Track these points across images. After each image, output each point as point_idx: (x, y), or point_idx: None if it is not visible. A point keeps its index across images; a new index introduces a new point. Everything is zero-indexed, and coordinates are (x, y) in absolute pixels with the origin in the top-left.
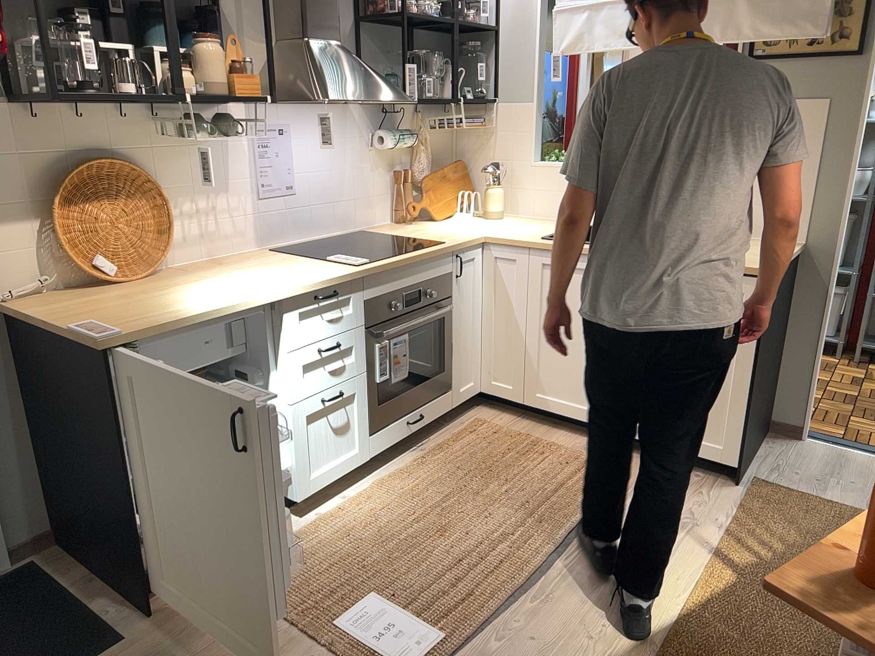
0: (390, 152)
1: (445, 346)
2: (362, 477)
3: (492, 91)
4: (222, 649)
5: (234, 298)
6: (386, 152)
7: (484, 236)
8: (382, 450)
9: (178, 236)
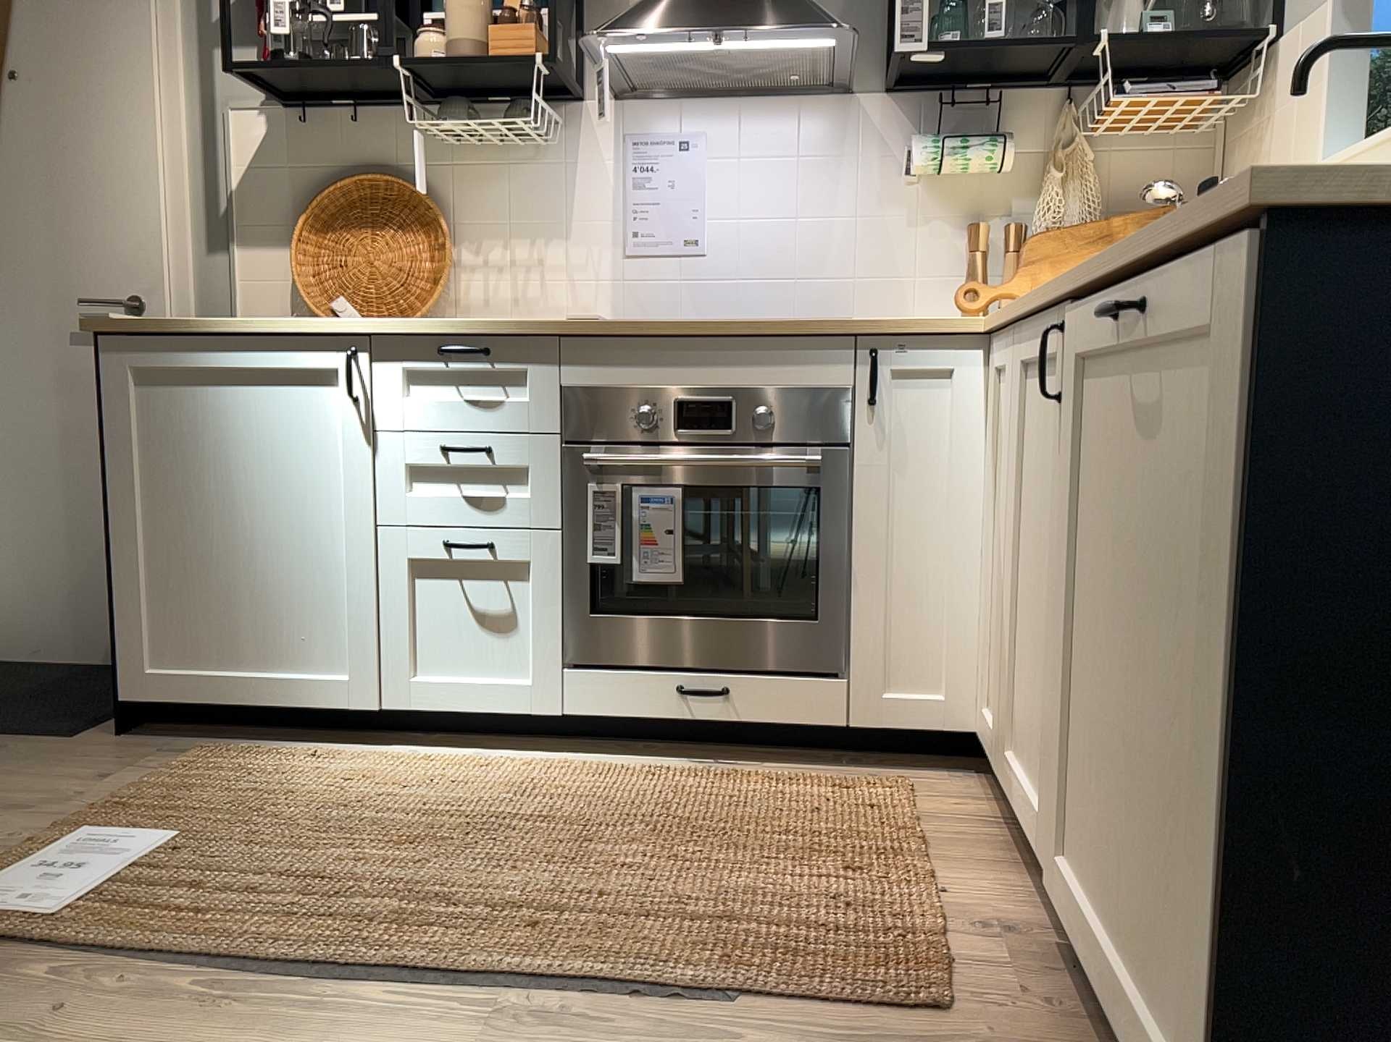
0: (970, 190)
1: (829, 562)
2: (560, 752)
3: (1270, 19)
4: (47, 786)
5: (307, 321)
6: (956, 191)
7: (979, 320)
8: (598, 714)
9: (474, 294)
